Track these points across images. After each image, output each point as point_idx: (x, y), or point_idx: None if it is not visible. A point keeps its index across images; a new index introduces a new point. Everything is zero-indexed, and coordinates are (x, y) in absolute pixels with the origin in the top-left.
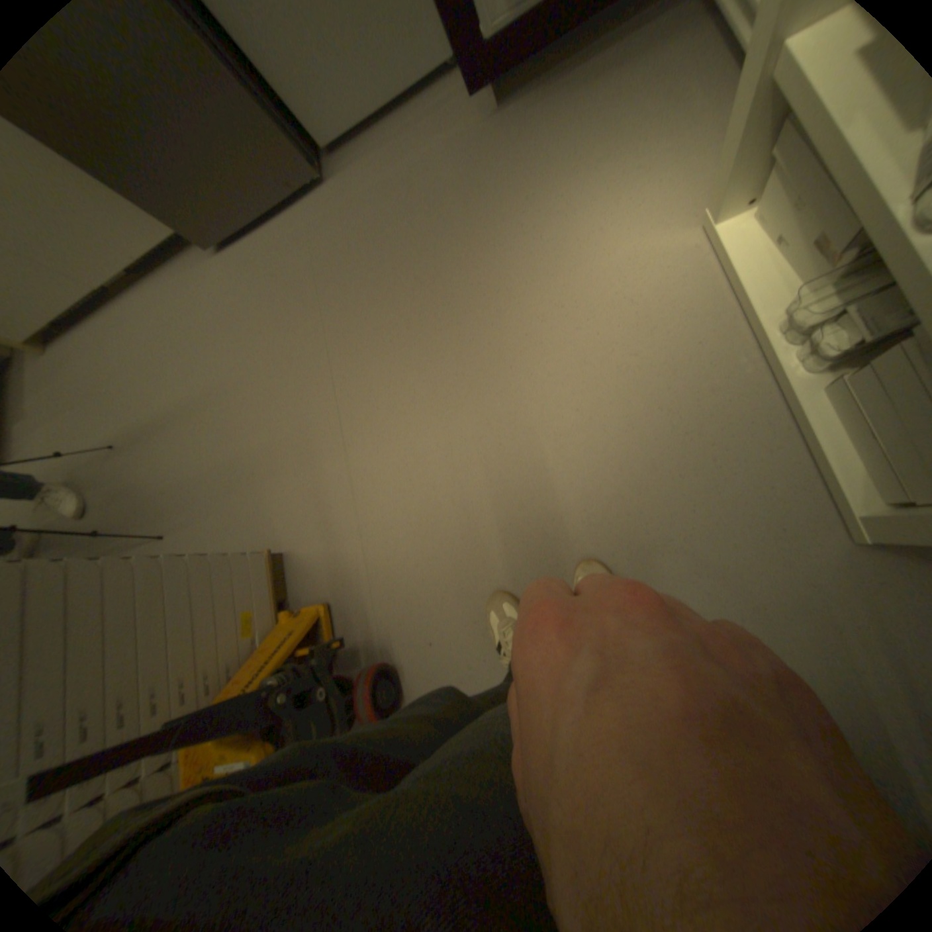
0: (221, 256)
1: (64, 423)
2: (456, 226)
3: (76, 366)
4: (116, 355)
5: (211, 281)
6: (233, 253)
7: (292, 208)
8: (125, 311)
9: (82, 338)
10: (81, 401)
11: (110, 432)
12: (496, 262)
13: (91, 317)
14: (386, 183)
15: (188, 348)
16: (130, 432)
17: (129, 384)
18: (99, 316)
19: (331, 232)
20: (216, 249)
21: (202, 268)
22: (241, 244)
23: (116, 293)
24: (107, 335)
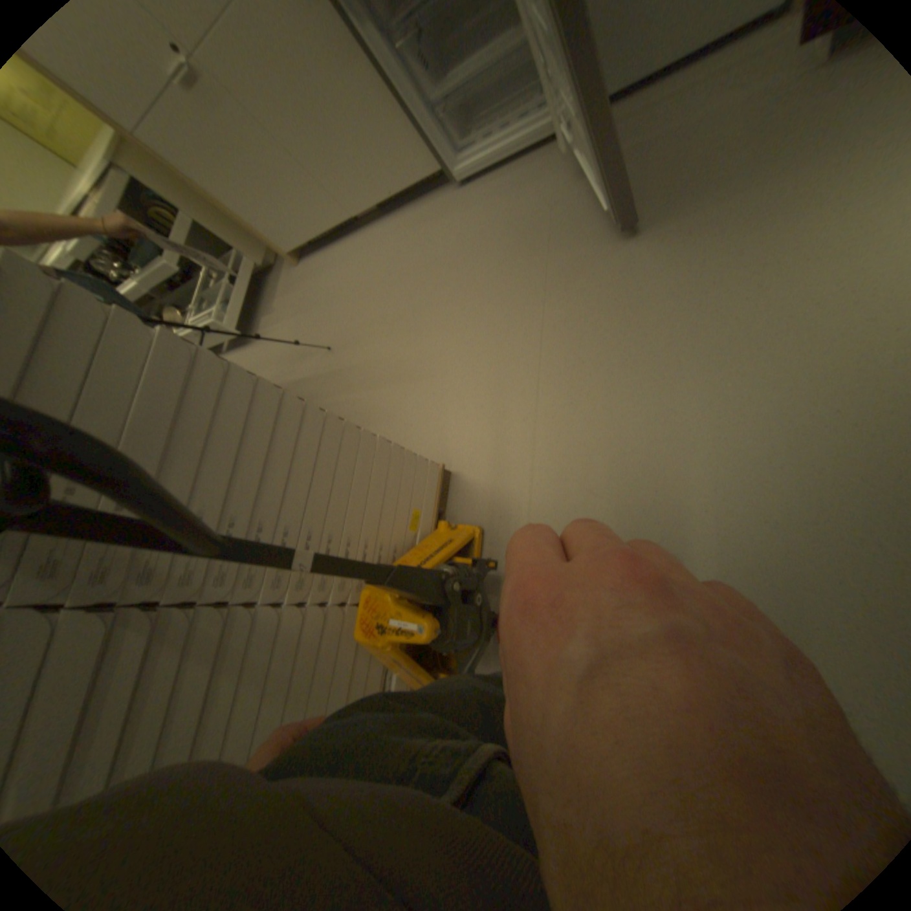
0: (463, 200)
1: (298, 322)
2: (731, 189)
3: (318, 278)
4: (351, 274)
5: (448, 221)
6: (475, 198)
7: (544, 160)
8: (367, 239)
9: (328, 256)
10: (314, 307)
11: (331, 335)
12: (772, 232)
13: (338, 240)
14: (656, 140)
15: (412, 277)
16: (346, 339)
17: (355, 300)
18: (345, 240)
19: (580, 186)
20: (460, 193)
21: (443, 208)
22: (485, 190)
23: (364, 222)
24: (348, 257)
